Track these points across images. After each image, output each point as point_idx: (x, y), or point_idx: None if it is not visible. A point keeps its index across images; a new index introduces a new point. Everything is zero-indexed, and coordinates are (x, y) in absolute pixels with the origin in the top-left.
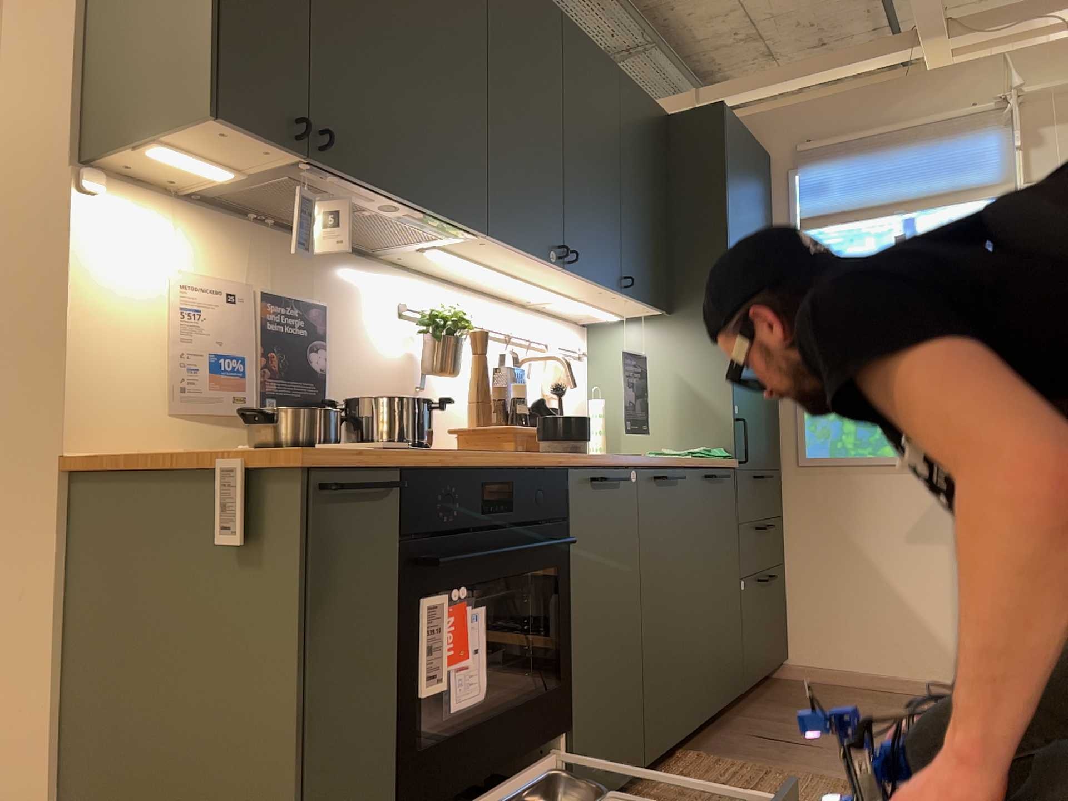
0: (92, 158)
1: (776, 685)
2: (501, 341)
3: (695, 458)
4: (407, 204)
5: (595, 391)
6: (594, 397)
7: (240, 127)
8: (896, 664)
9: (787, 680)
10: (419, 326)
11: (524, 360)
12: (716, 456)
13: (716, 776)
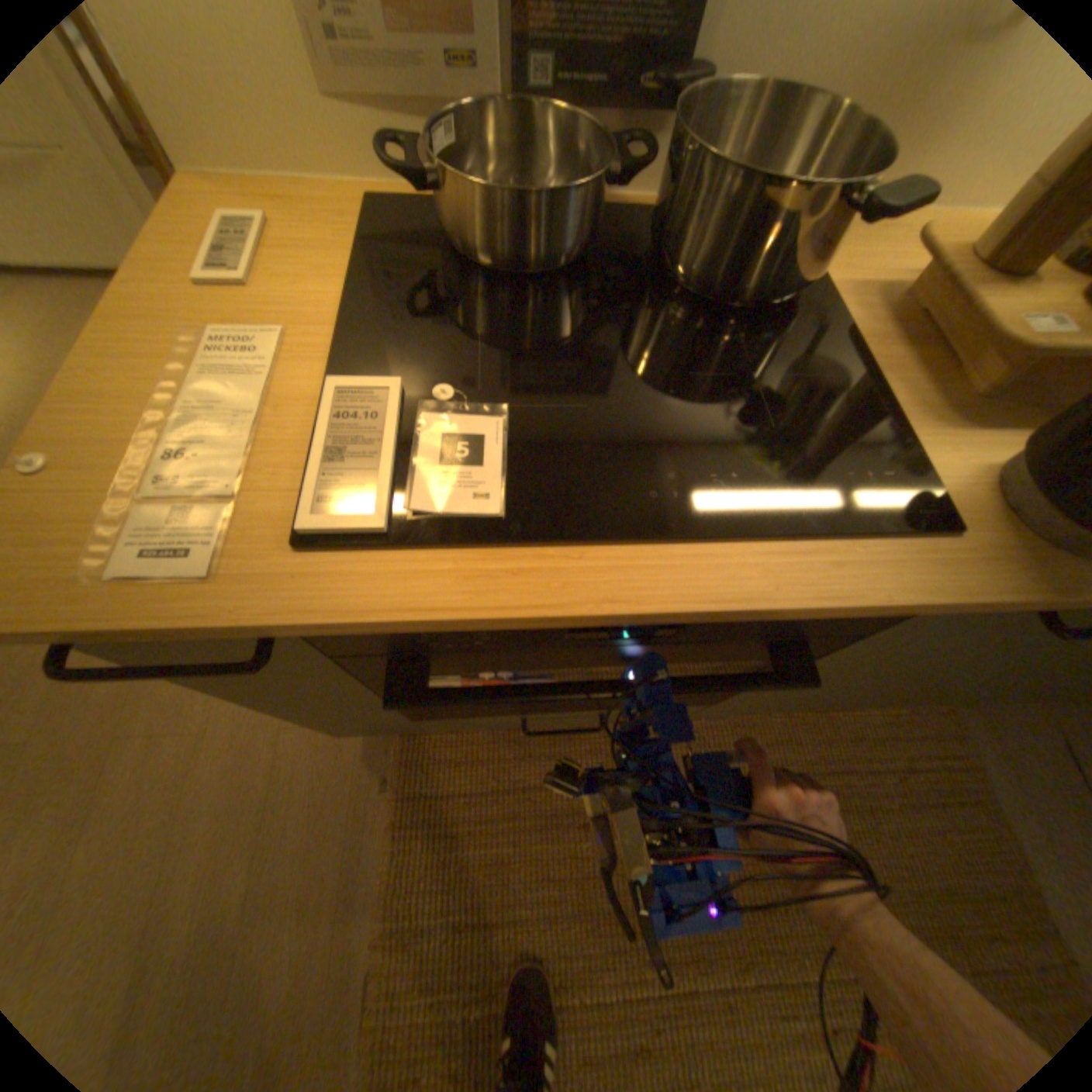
0: None
1: None
2: None
3: None
4: None
5: None
6: None
7: None
8: None
9: None
10: None
11: None
12: None
13: (923, 754)
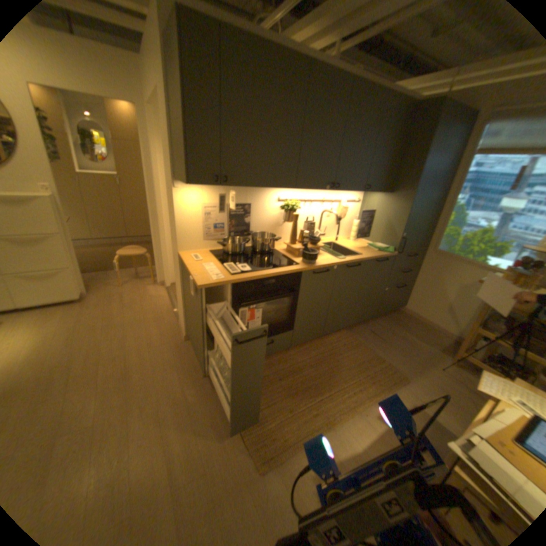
0: (173, 179)
1: (396, 313)
2: (321, 201)
3: (379, 251)
4: (260, 188)
5: (355, 217)
6: (355, 219)
7: (196, 184)
8: (439, 322)
9: (402, 312)
10: (280, 208)
11: (324, 211)
12: (385, 252)
13: (345, 342)
